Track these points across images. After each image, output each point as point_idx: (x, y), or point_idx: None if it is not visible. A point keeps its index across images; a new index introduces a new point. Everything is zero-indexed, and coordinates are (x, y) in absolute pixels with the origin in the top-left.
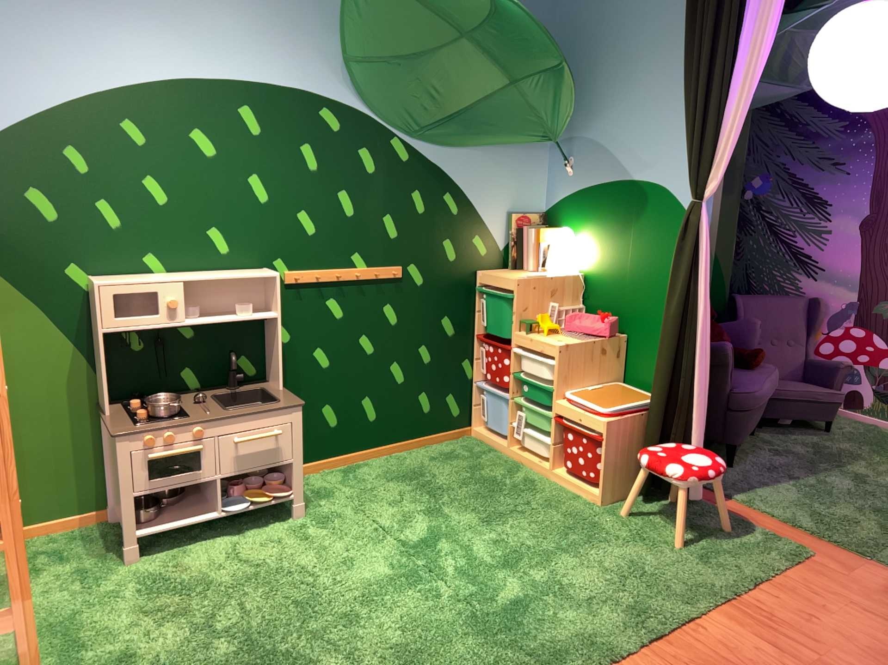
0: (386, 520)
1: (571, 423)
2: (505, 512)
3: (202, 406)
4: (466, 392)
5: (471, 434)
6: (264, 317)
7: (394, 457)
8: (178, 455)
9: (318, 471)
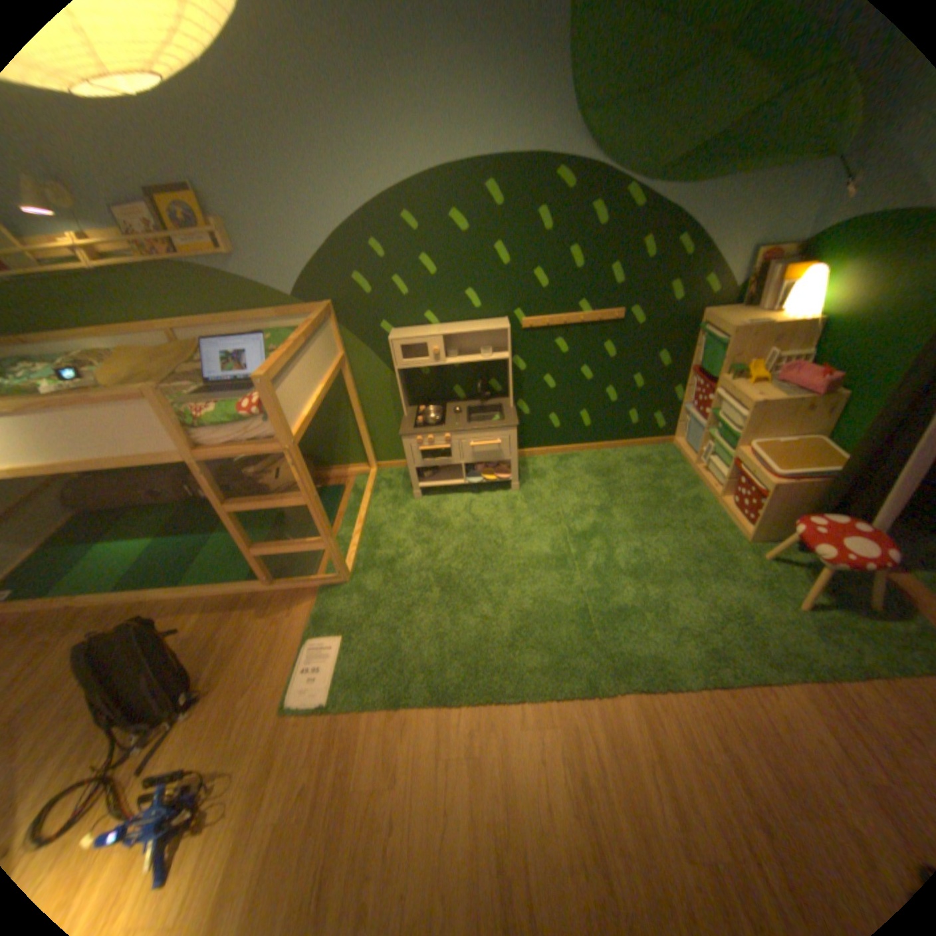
0: (567, 508)
1: (747, 469)
2: (659, 525)
3: (457, 417)
4: (674, 411)
5: (672, 443)
6: (498, 360)
7: (601, 453)
8: (435, 450)
9: (543, 454)
